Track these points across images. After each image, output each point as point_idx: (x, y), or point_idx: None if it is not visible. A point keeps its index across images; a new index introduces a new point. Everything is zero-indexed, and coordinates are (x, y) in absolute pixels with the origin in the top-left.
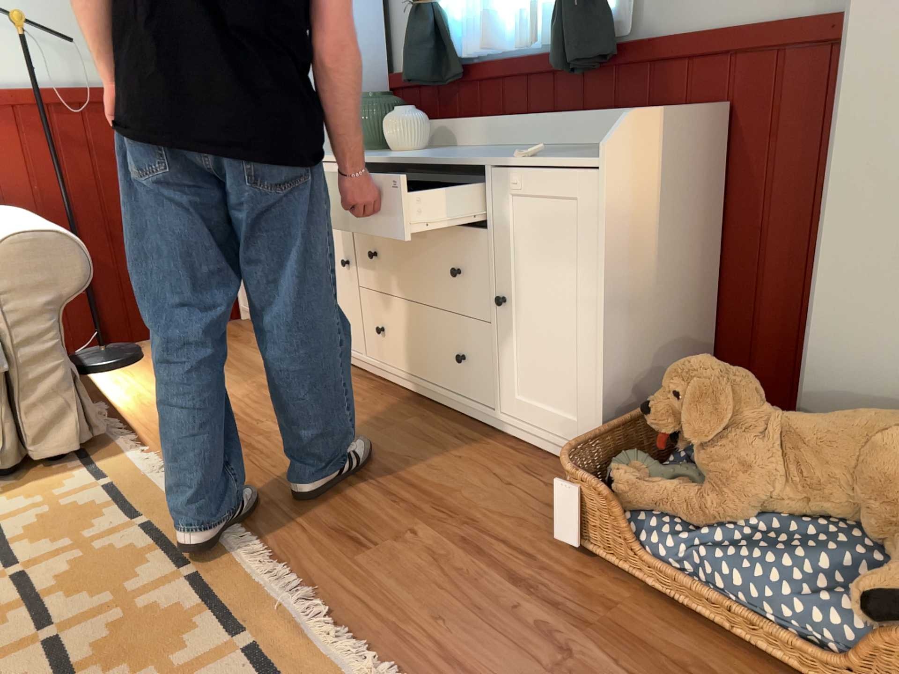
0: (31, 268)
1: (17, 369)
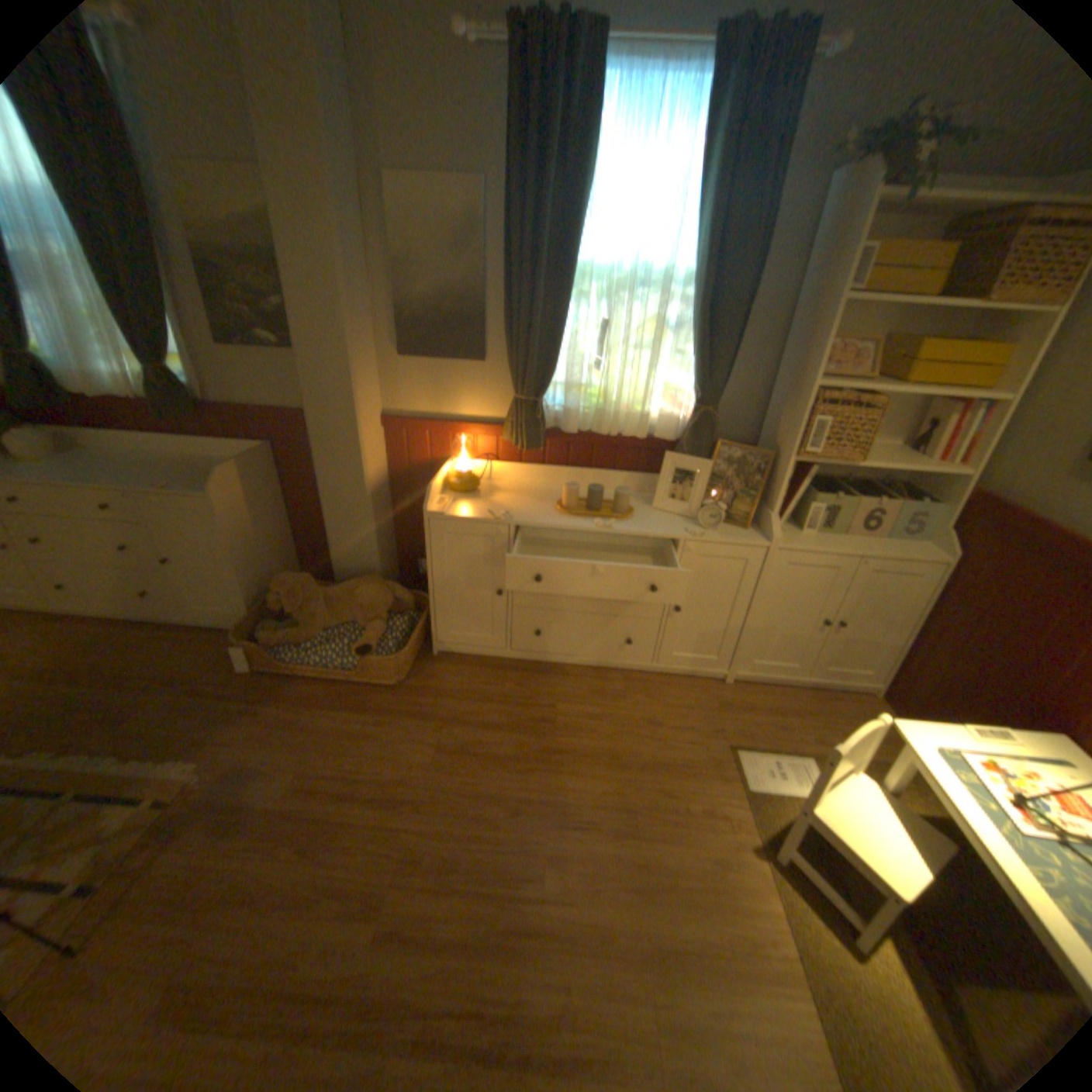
0: None
1: None
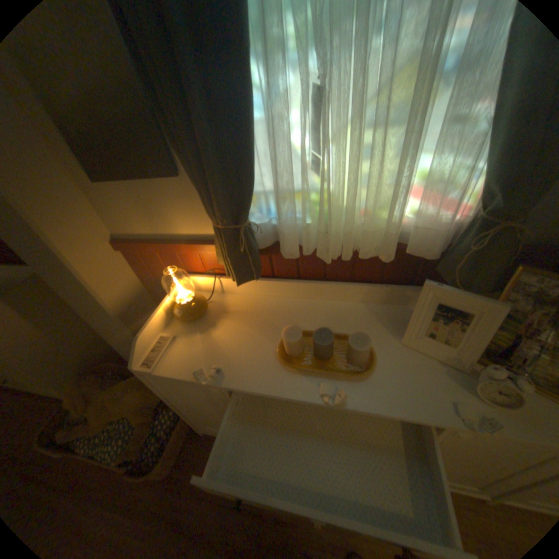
0: None
1: None
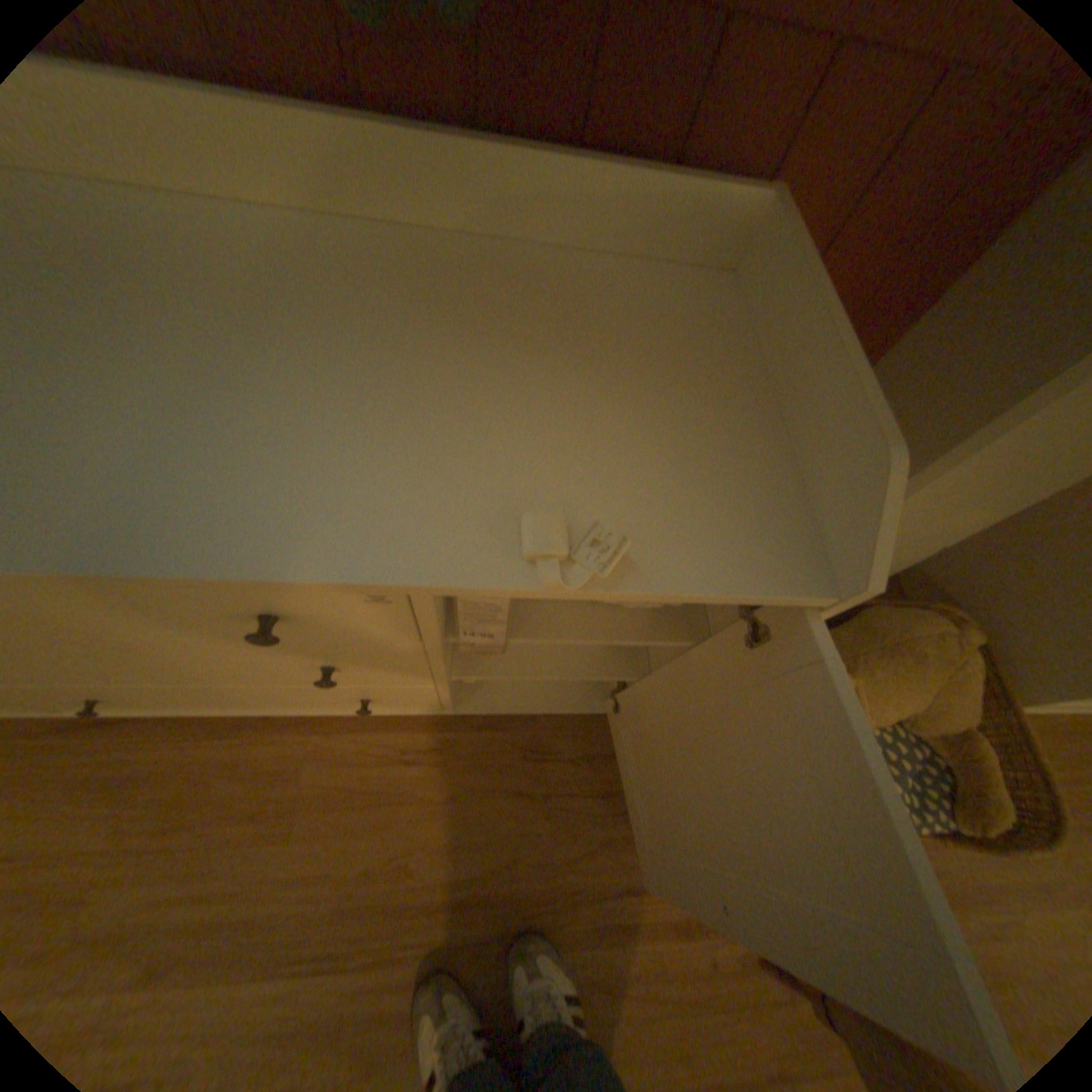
0: None
1: None
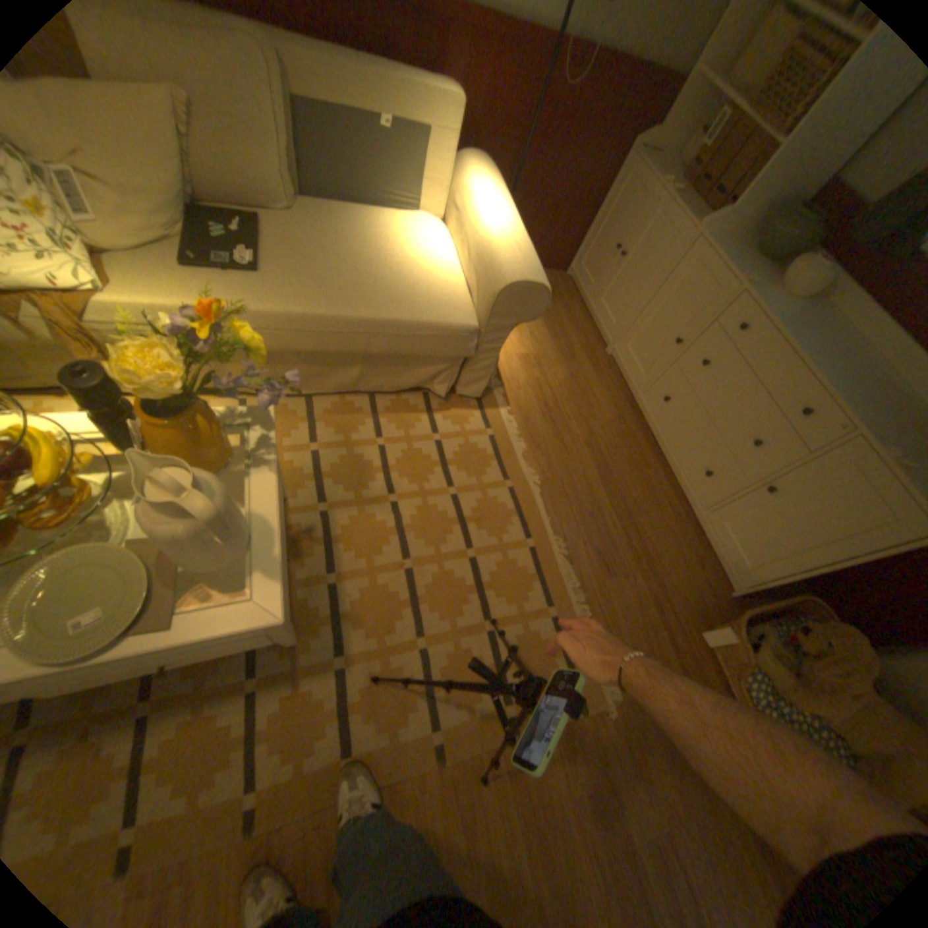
0: (515, 305)
1: (474, 355)
